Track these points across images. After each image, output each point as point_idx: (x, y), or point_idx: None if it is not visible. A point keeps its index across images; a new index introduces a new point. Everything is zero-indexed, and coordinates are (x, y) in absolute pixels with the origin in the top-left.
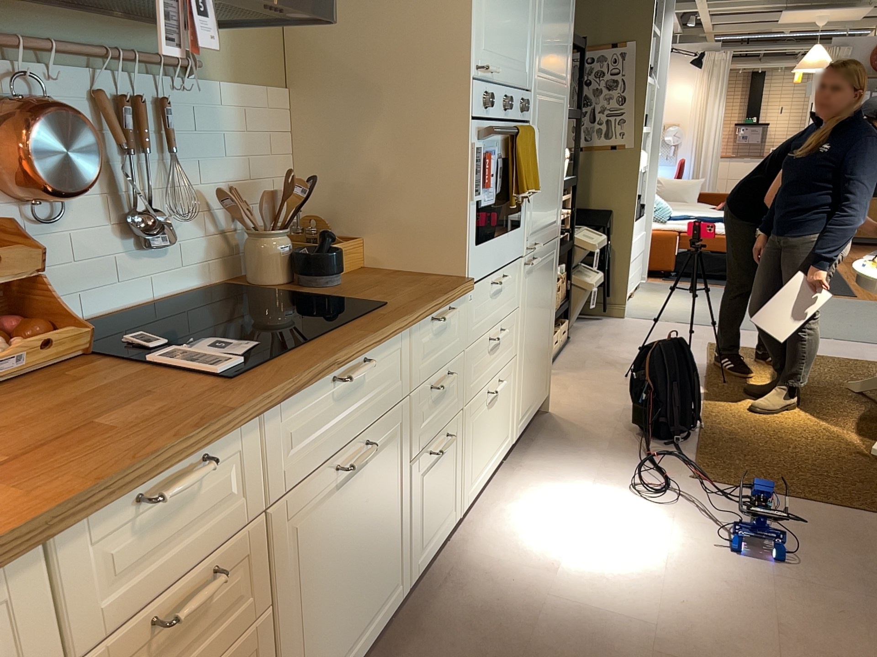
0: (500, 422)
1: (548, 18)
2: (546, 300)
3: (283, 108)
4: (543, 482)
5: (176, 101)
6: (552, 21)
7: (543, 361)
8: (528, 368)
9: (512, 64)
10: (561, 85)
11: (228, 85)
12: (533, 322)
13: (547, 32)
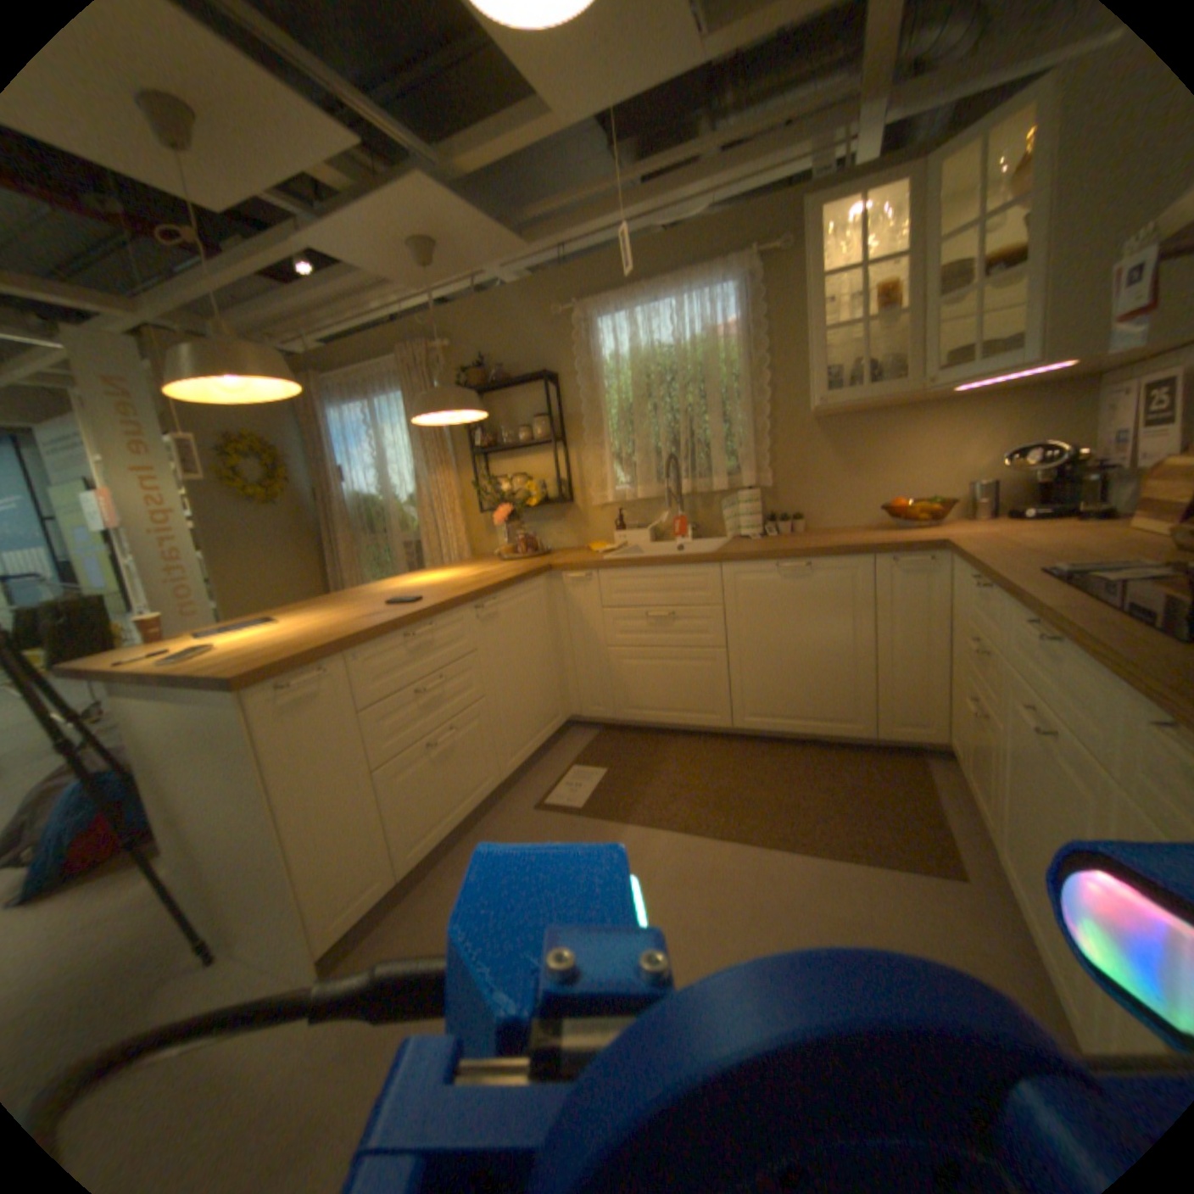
0: None
1: None
2: None
3: None
4: None
5: None
6: None
7: None
8: None
9: None
10: None
11: None
12: None
13: None
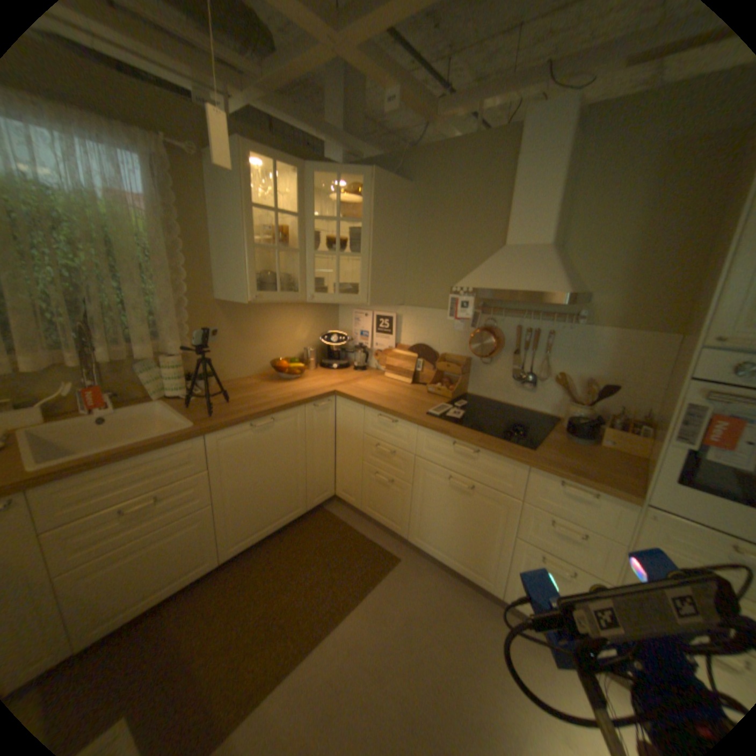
0: None
1: None
2: None
3: (665, 343)
4: None
5: (560, 331)
6: None
7: None
8: None
9: None
10: None
11: (608, 326)
12: None
13: None
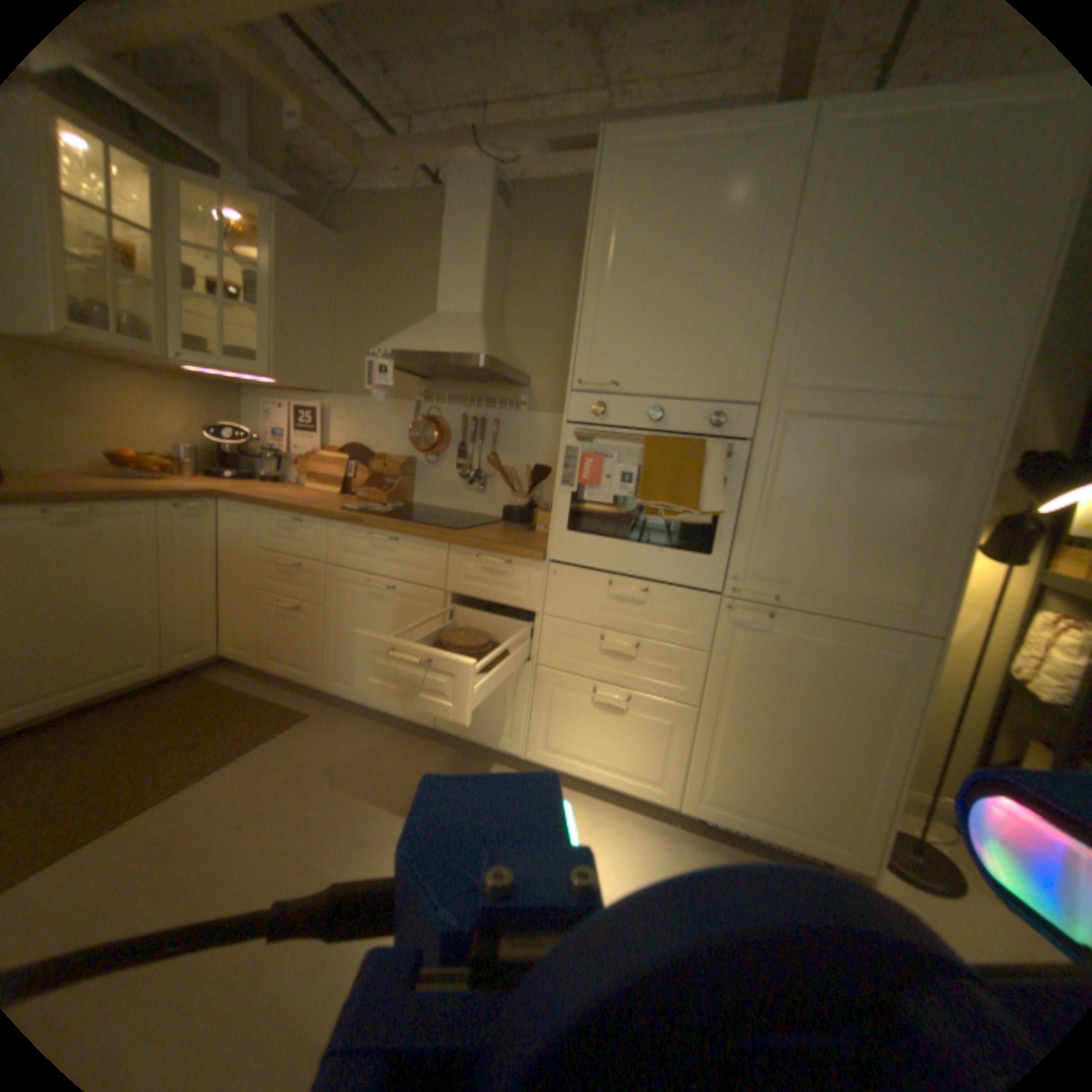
0: (631, 750)
1: (846, 303)
2: (853, 710)
3: None
4: (640, 860)
5: (504, 420)
6: (872, 303)
7: (840, 803)
8: (747, 758)
9: (681, 371)
10: (947, 392)
11: (545, 413)
12: (774, 706)
13: (842, 322)
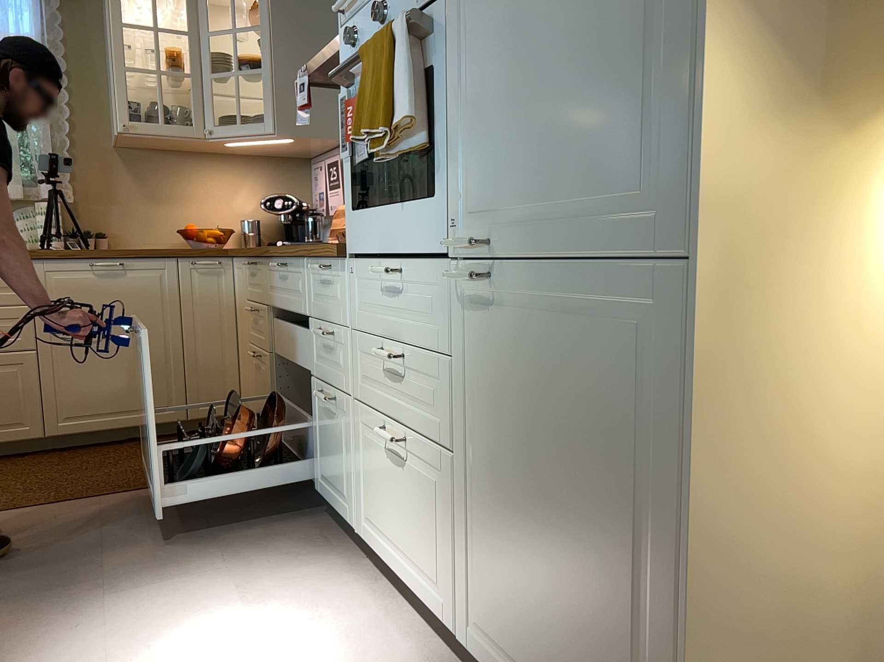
0: (418, 530)
1: None
2: (604, 456)
3: None
4: None
5: None
6: None
7: None
8: (505, 554)
9: None
10: None
11: None
12: (519, 451)
13: None
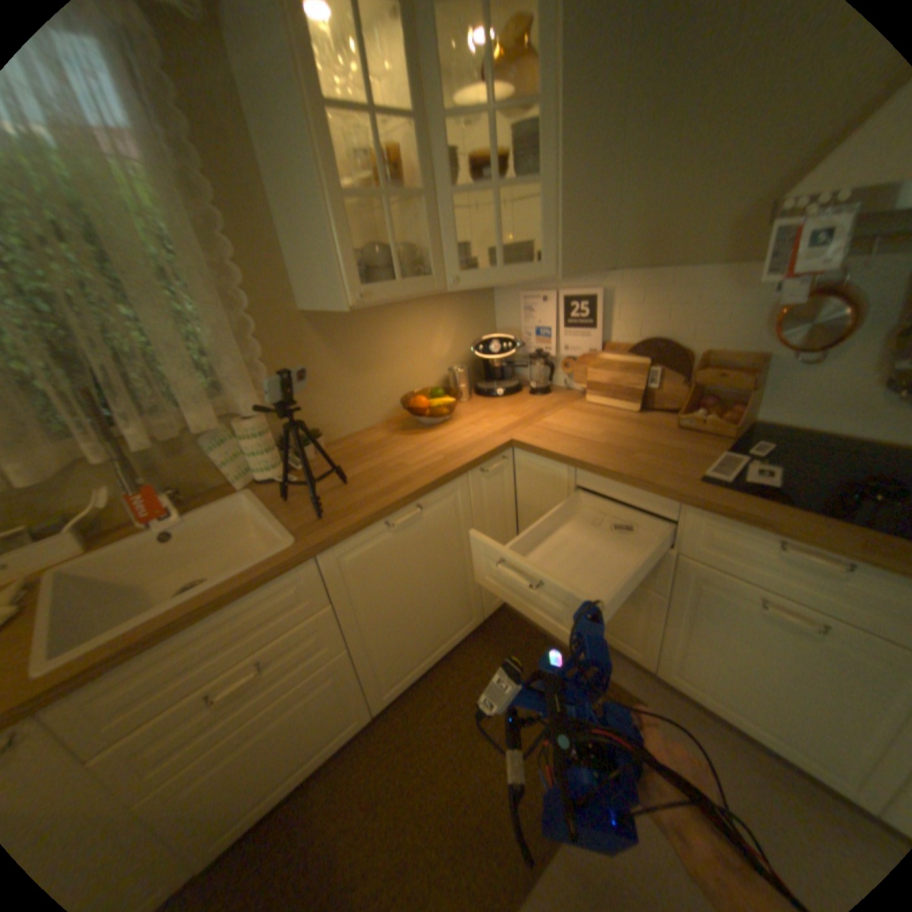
0: None
1: None
2: None
3: None
4: None
5: None
6: None
7: None
8: None
9: None
10: None
11: None
12: None
13: None
